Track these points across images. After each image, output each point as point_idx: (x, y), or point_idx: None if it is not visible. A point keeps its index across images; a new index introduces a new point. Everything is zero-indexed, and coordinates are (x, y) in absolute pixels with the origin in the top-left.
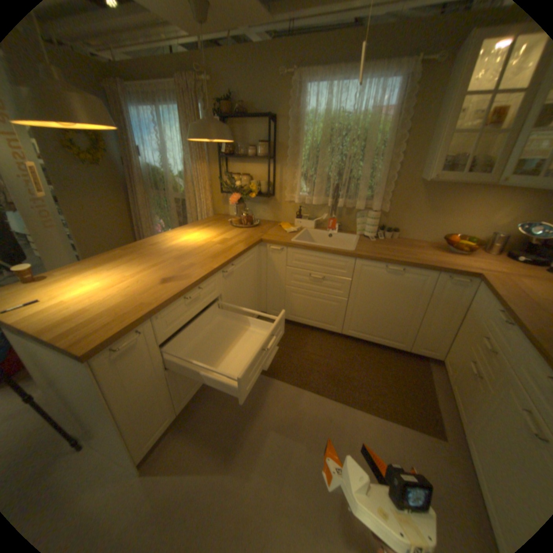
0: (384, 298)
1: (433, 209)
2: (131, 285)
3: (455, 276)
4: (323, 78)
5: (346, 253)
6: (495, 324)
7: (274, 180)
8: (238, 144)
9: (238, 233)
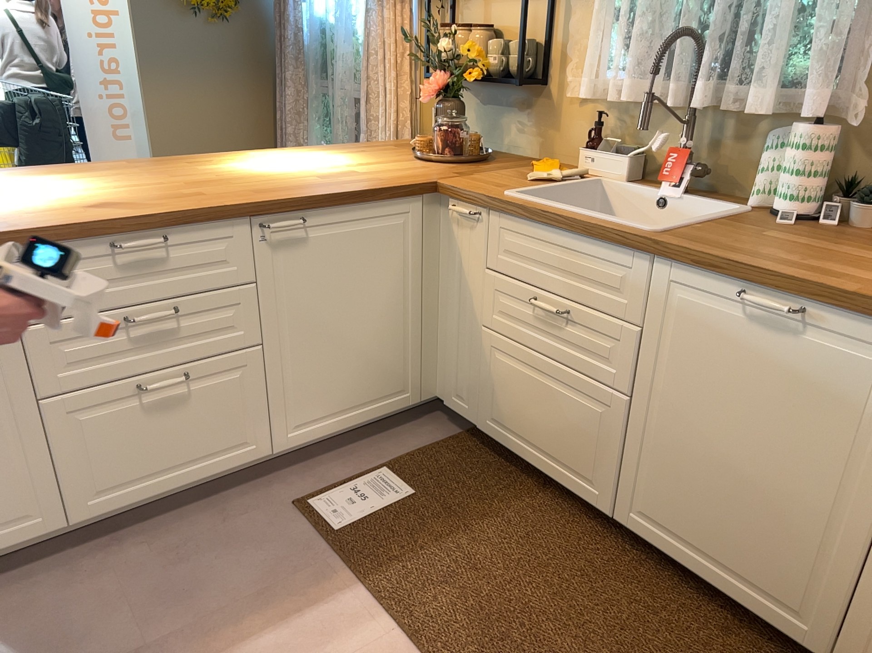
0: (738, 419)
1: None
2: (43, 202)
3: None
4: None
5: (627, 235)
6: None
7: (548, 40)
8: None
9: (400, 168)
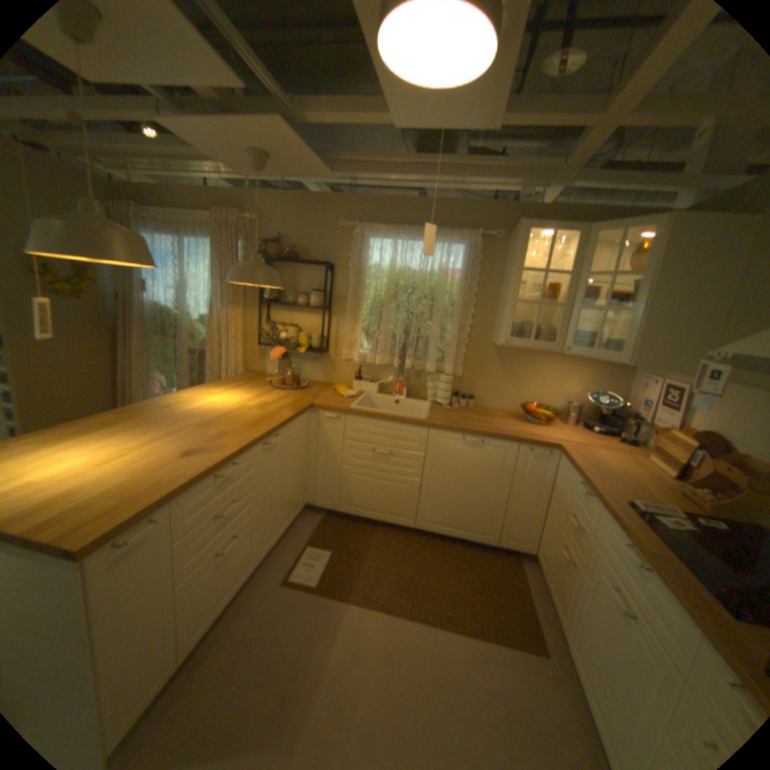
0: (464, 478)
1: (507, 375)
2: (137, 460)
3: (535, 449)
4: (387, 236)
5: (418, 422)
6: (578, 499)
7: (328, 334)
8: (286, 290)
9: (281, 396)
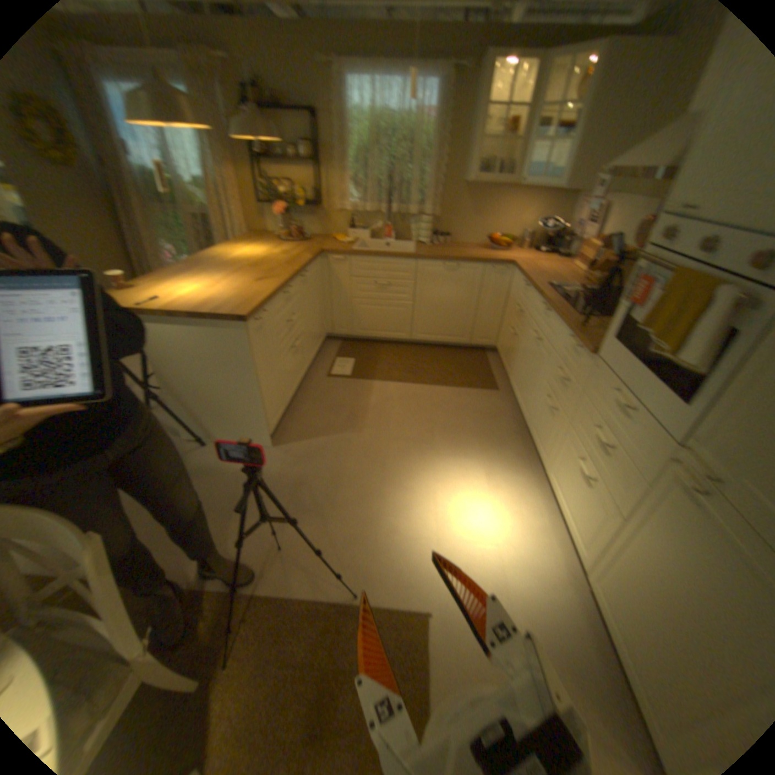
0: (445, 297)
1: (477, 213)
2: (233, 285)
3: (496, 267)
4: (366, 74)
5: (409, 256)
6: (522, 294)
7: (321, 187)
8: (276, 144)
9: (296, 247)
